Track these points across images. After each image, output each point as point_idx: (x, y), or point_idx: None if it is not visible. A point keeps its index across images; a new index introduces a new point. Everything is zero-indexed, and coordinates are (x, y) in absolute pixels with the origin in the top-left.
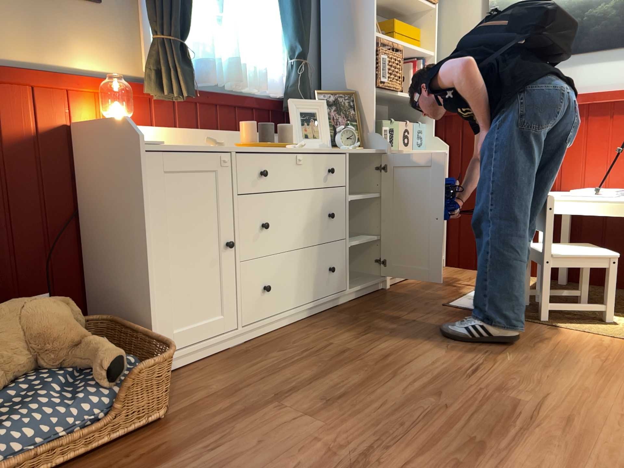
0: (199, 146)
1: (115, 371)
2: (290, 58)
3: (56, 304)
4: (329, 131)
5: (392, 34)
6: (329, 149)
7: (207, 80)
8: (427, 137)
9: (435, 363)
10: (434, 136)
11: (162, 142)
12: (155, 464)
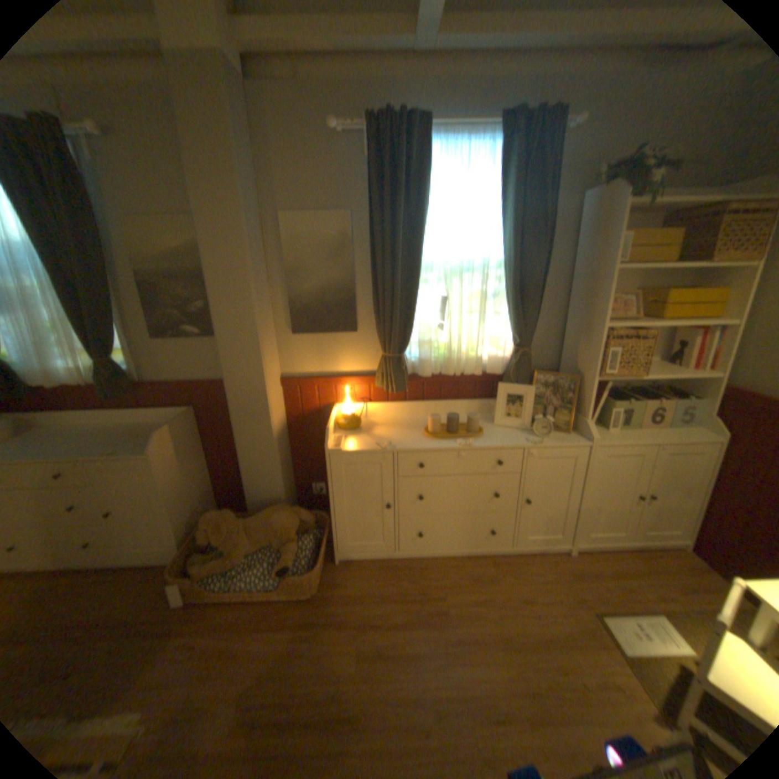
0: (375, 445)
1: (280, 575)
2: (513, 343)
3: (287, 519)
4: (531, 415)
5: (665, 304)
6: (507, 443)
7: (422, 374)
8: (706, 414)
9: (484, 684)
10: (715, 416)
11: (341, 449)
12: (279, 631)
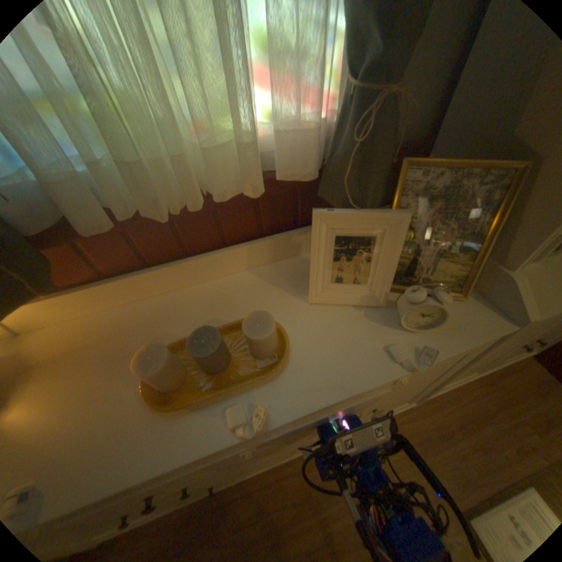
0: None
1: None
2: (354, 61)
3: None
4: (394, 277)
5: None
6: (352, 373)
7: (81, 224)
8: None
9: None
10: None
11: None
12: None
